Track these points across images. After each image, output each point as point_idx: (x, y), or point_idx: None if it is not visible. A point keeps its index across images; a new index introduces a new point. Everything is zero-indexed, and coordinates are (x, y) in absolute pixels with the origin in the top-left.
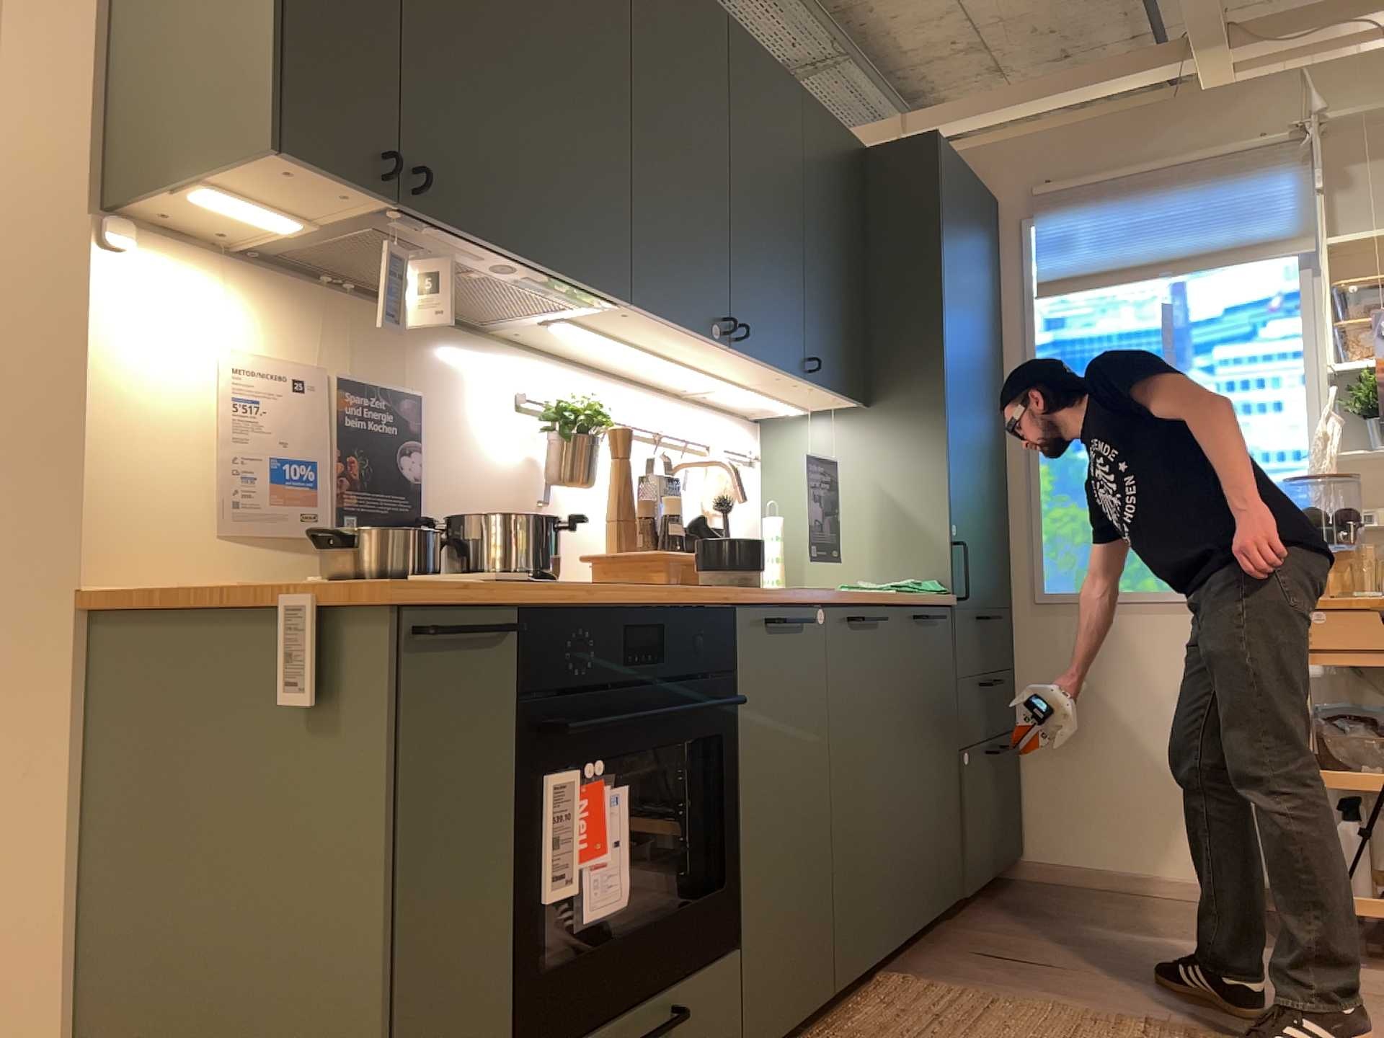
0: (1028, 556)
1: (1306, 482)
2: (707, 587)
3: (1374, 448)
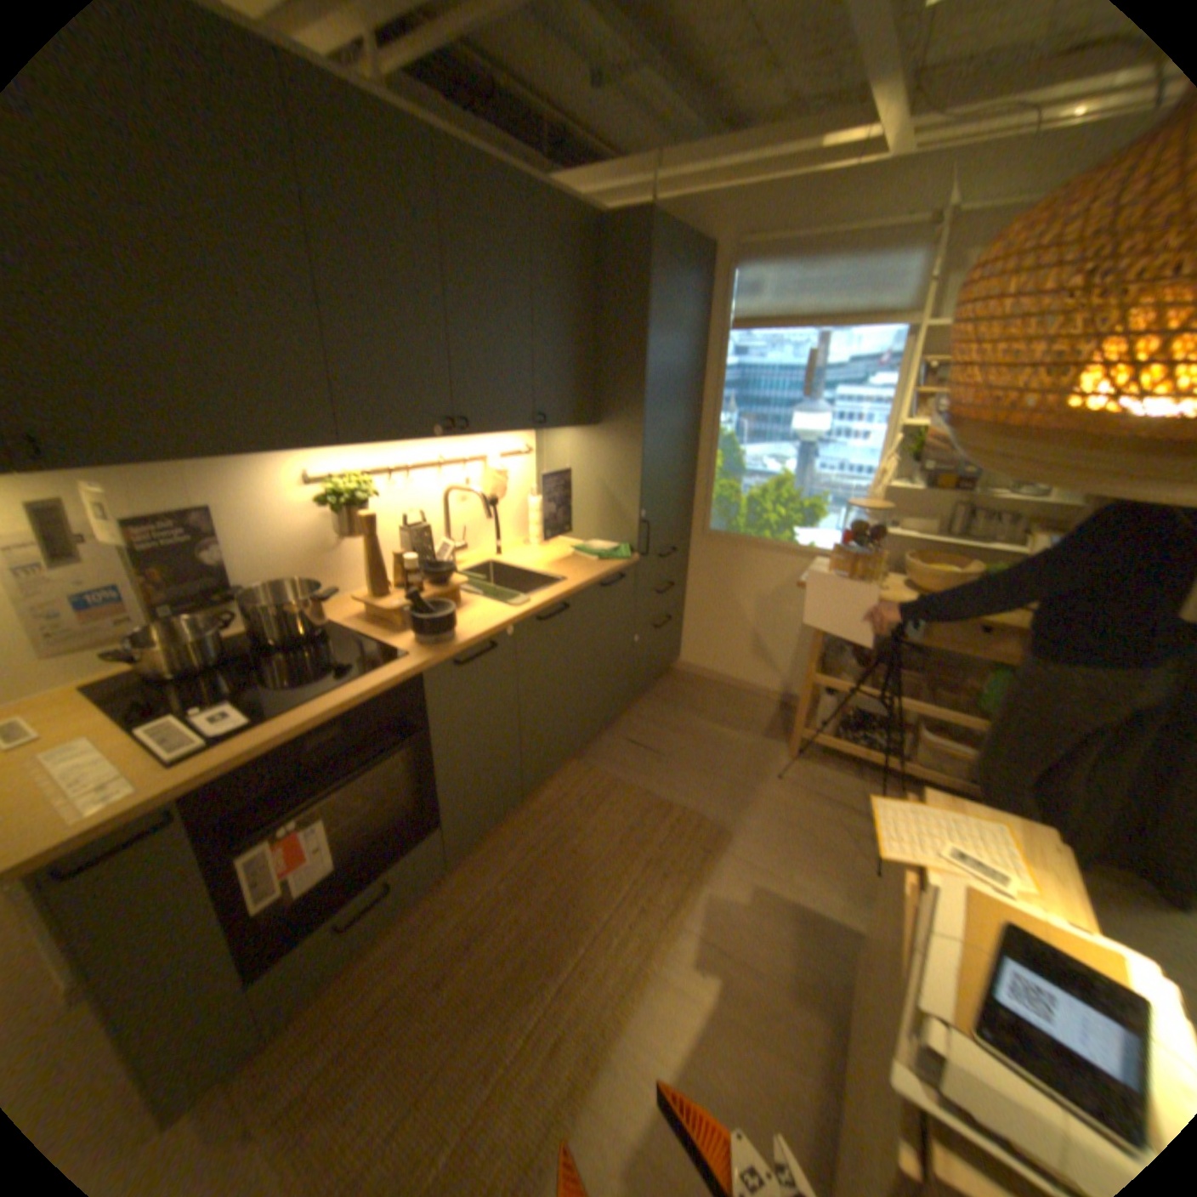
0: (702, 507)
1: (866, 497)
2: (403, 658)
3: (914, 482)
